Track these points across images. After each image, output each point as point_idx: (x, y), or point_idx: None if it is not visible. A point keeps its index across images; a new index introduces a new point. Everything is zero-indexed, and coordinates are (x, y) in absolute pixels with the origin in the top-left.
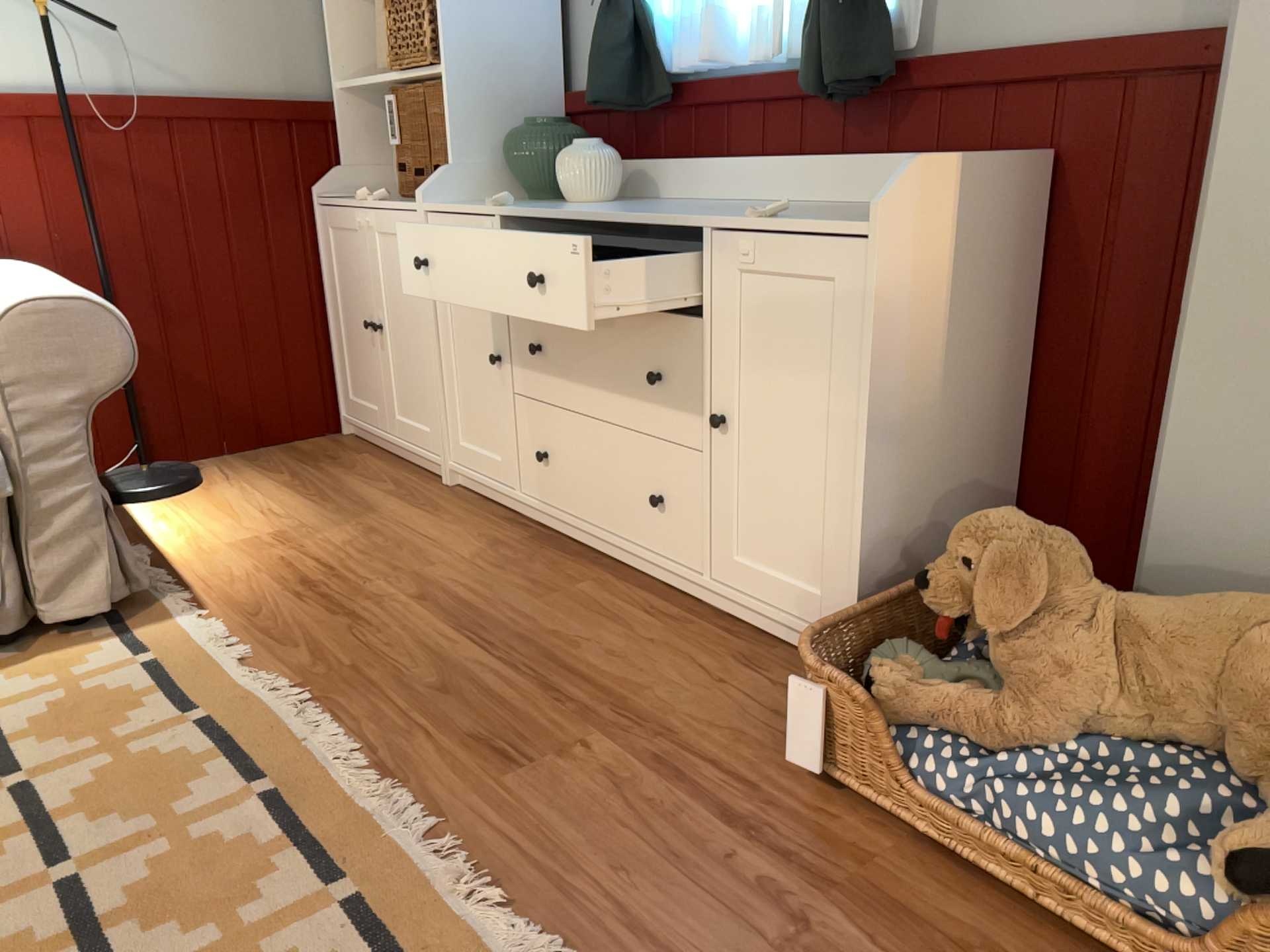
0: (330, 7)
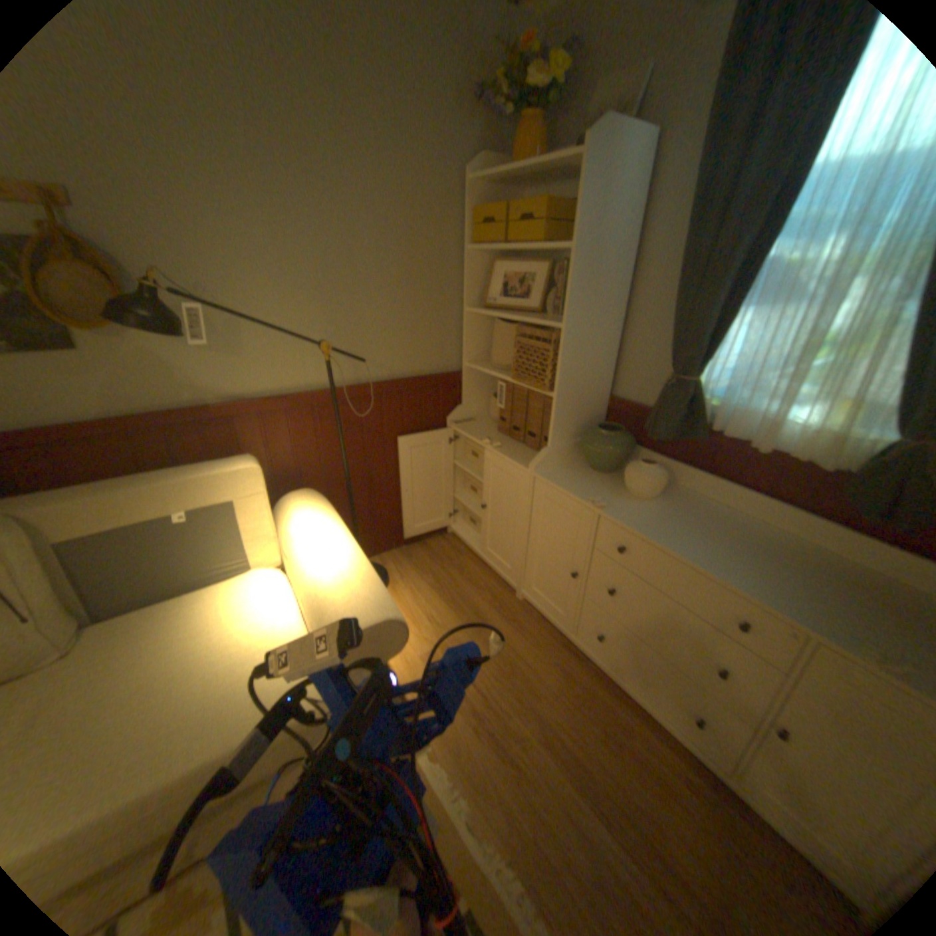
0: (467, 318)
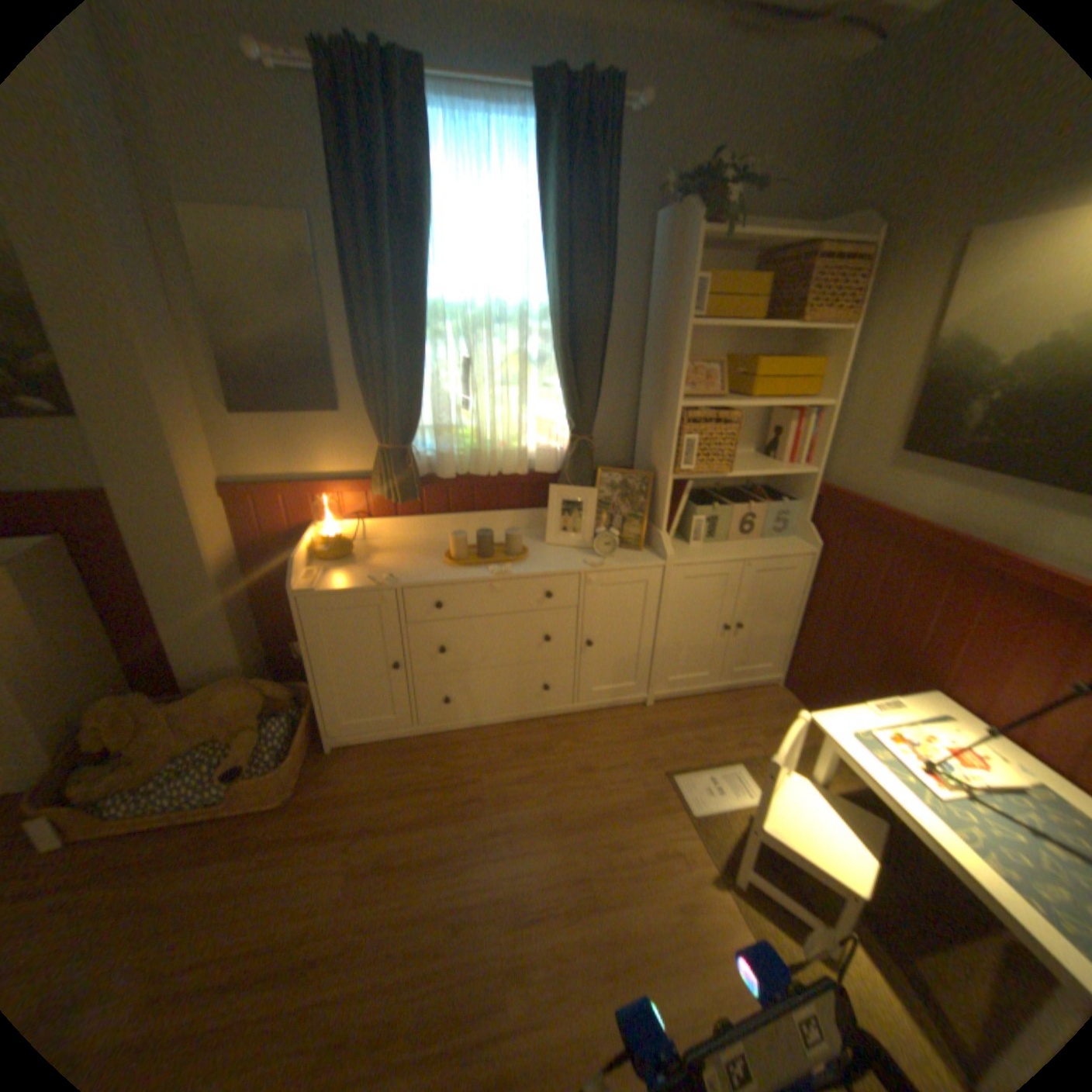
0: None
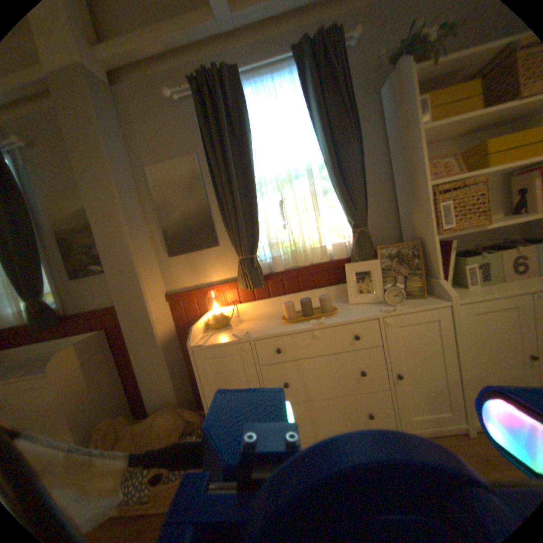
0: None
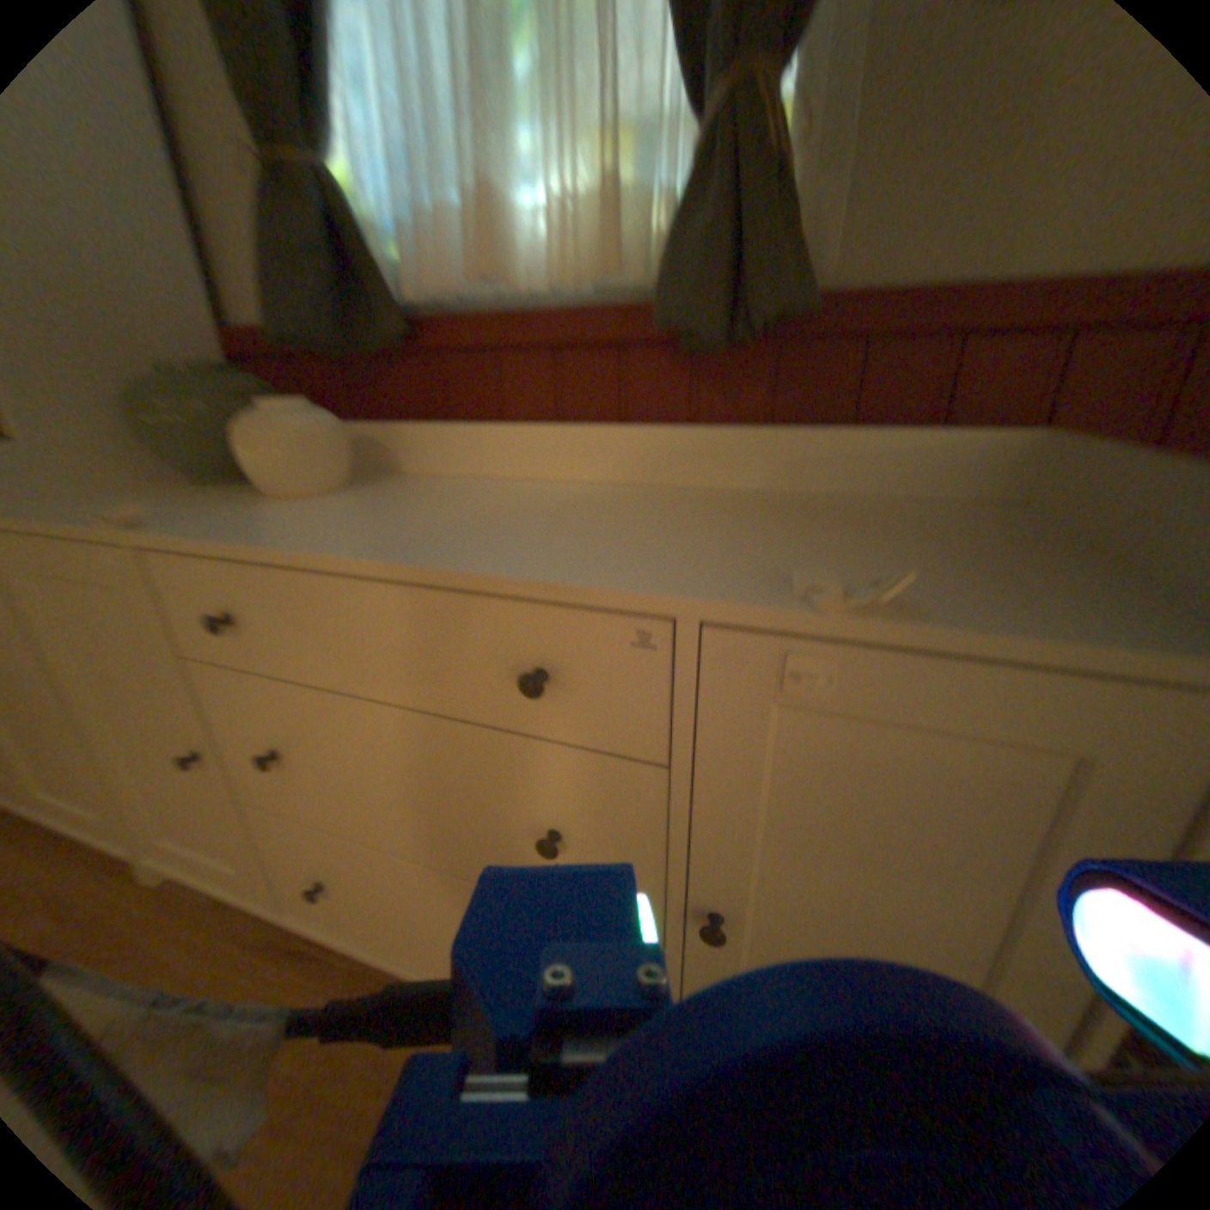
0: None
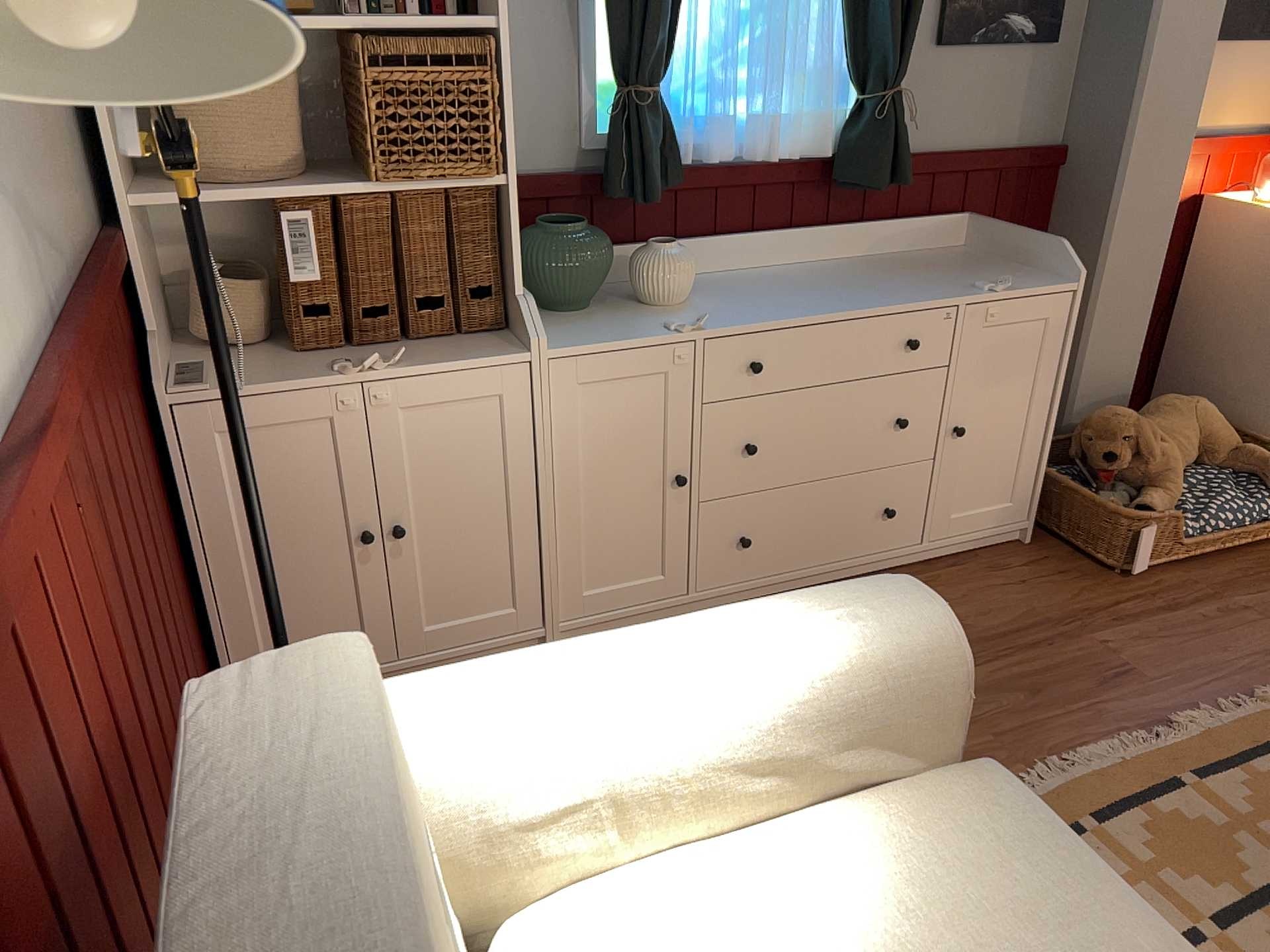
0: None
